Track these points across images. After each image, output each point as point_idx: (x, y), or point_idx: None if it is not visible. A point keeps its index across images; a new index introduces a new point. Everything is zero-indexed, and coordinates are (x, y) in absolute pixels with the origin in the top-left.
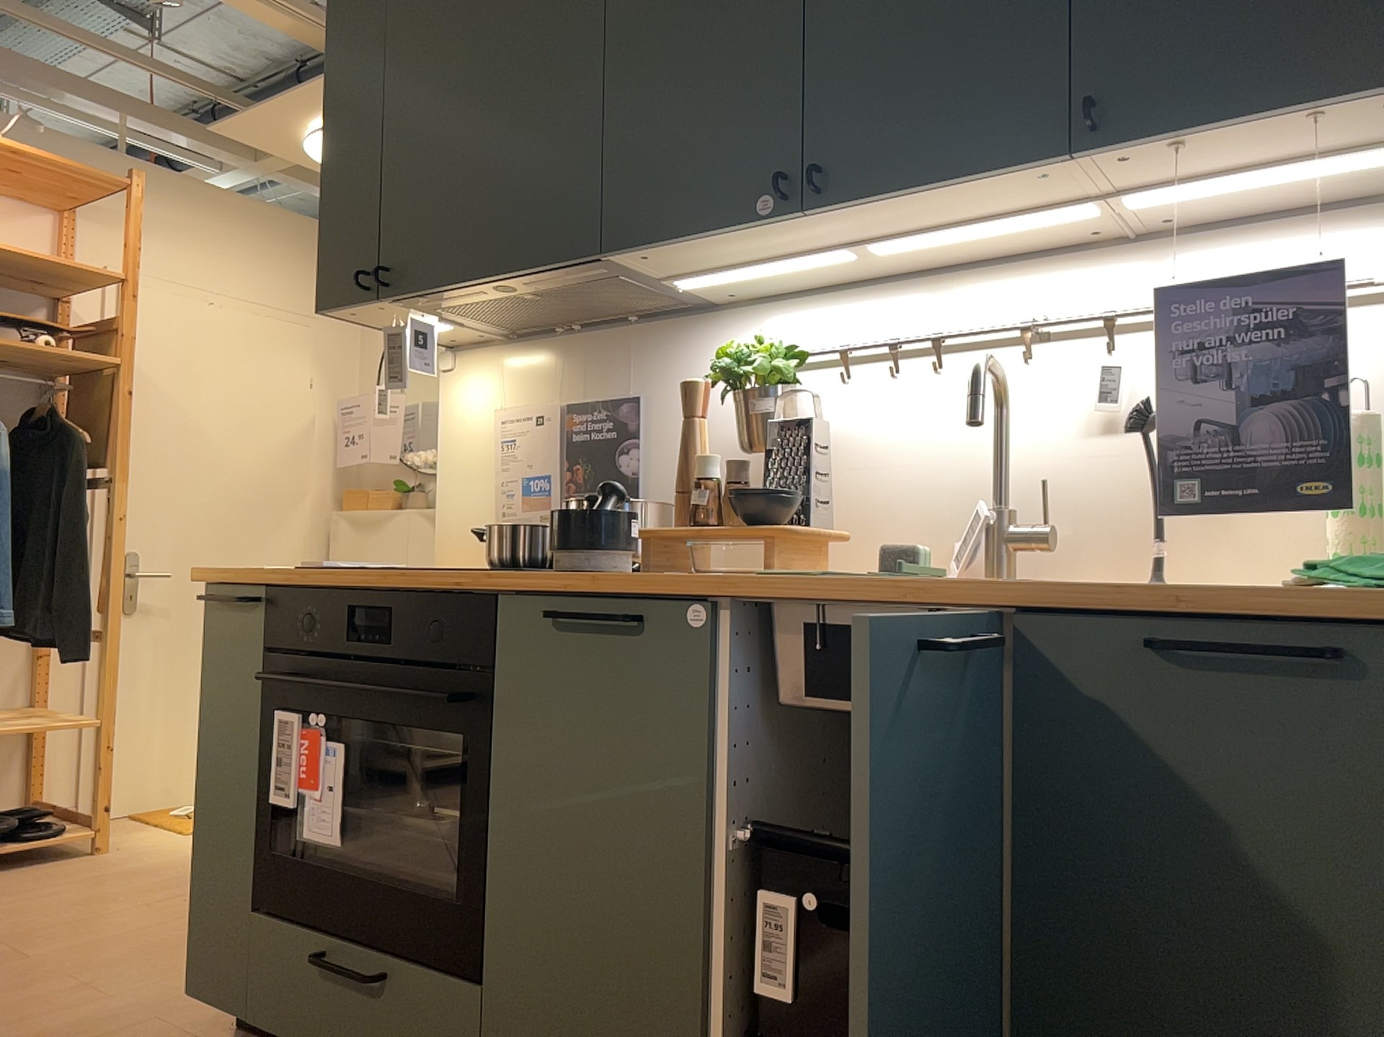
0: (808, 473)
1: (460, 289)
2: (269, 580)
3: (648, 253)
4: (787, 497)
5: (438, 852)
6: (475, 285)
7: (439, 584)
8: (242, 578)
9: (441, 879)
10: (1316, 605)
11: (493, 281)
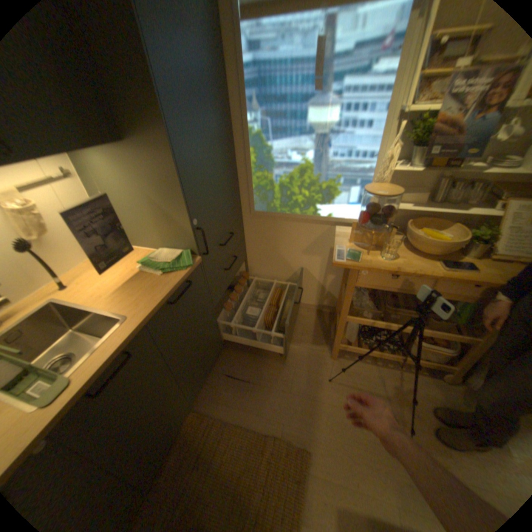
0: None
1: None
2: None
3: None
4: None
5: None
6: None
7: None
8: None
9: None
10: (185, 278)
11: None
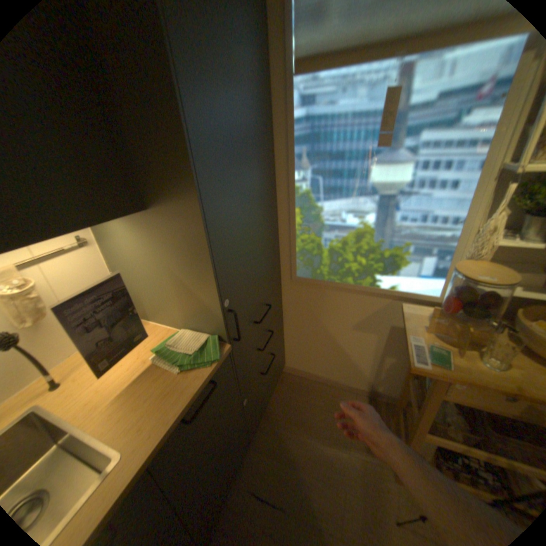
0: None
1: None
2: None
3: None
4: None
5: None
6: None
7: None
8: None
9: None
10: (209, 379)
11: None
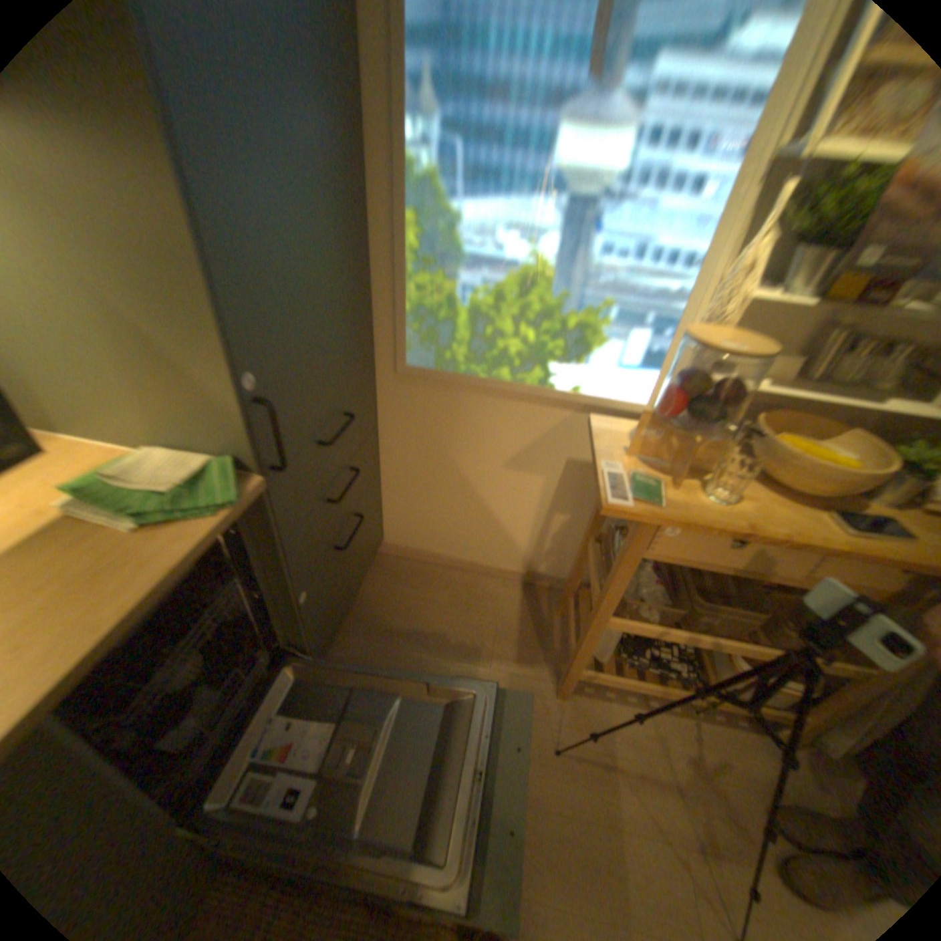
0: None
1: None
2: None
3: None
4: None
5: None
6: None
7: None
8: None
9: None
10: (208, 540)
11: None
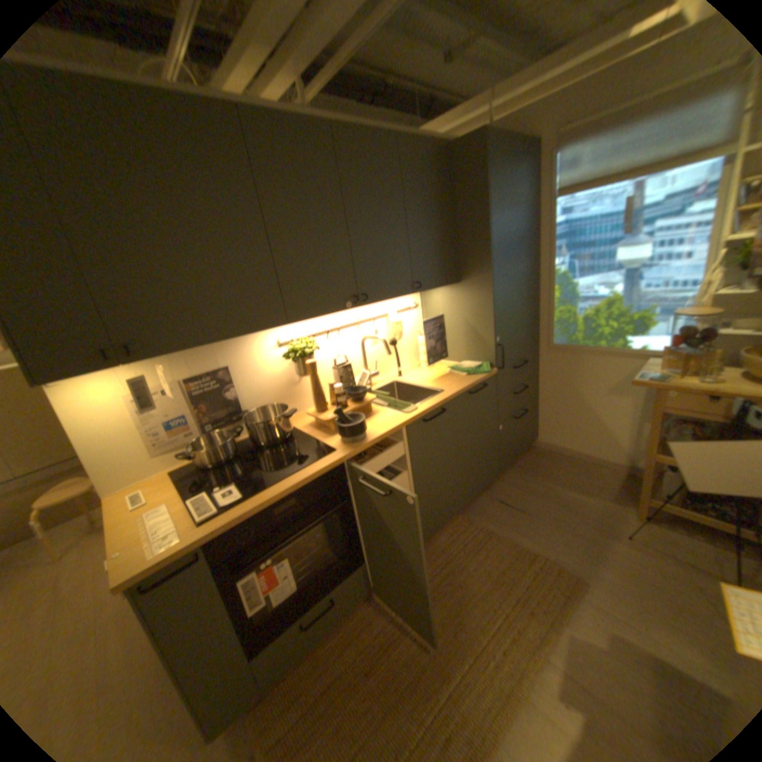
0: (349, 378)
1: (191, 347)
2: (198, 540)
3: (297, 320)
4: (361, 388)
5: (322, 553)
6: (204, 344)
7: (316, 472)
8: (180, 554)
9: (324, 559)
10: (483, 379)
11: (218, 341)
